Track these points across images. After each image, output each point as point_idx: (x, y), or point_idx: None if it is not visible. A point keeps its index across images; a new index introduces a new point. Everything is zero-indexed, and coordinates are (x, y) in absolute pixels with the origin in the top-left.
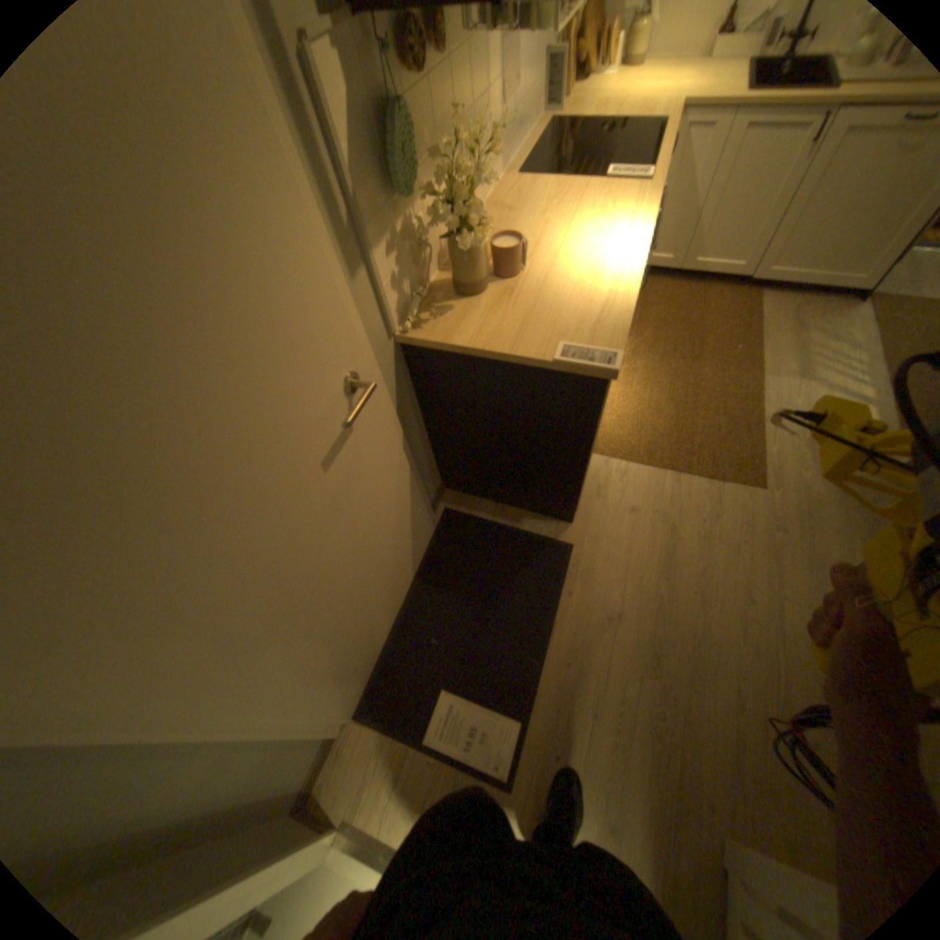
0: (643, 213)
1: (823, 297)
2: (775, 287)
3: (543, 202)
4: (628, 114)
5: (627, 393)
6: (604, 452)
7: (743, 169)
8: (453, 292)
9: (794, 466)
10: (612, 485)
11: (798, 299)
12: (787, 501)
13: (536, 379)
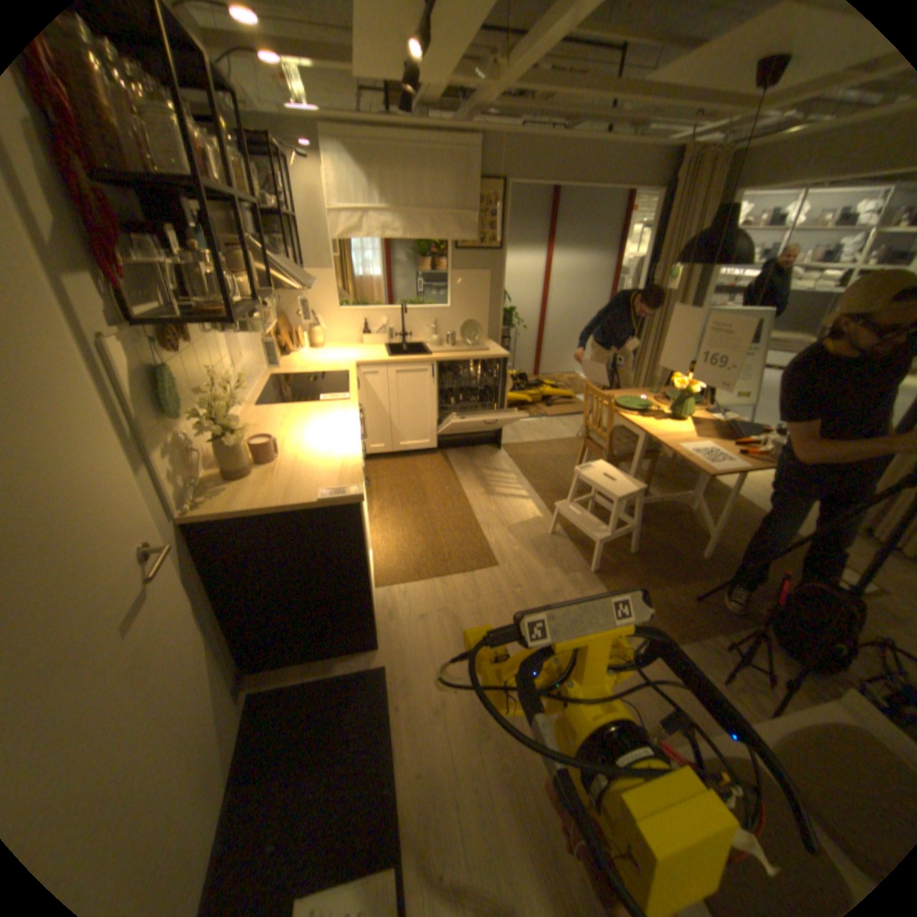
0: (351, 415)
1: (480, 450)
2: (453, 451)
3: (281, 418)
4: (324, 369)
5: (387, 535)
6: (384, 582)
7: (404, 392)
8: (224, 479)
9: (507, 545)
10: (400, 603)
11: (468, 454)
12: (513, 566)
13: (310, 517)
